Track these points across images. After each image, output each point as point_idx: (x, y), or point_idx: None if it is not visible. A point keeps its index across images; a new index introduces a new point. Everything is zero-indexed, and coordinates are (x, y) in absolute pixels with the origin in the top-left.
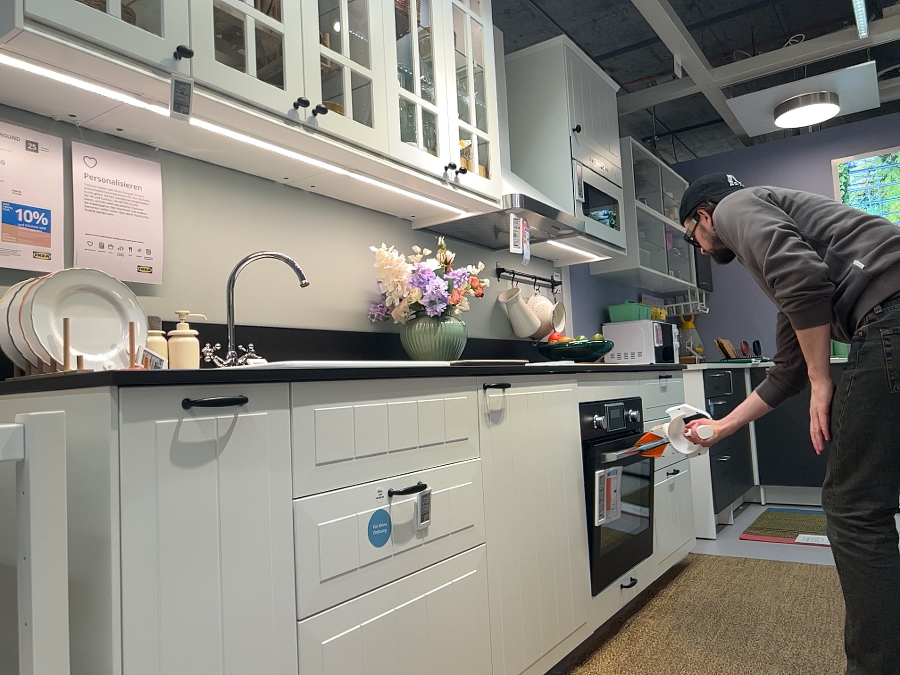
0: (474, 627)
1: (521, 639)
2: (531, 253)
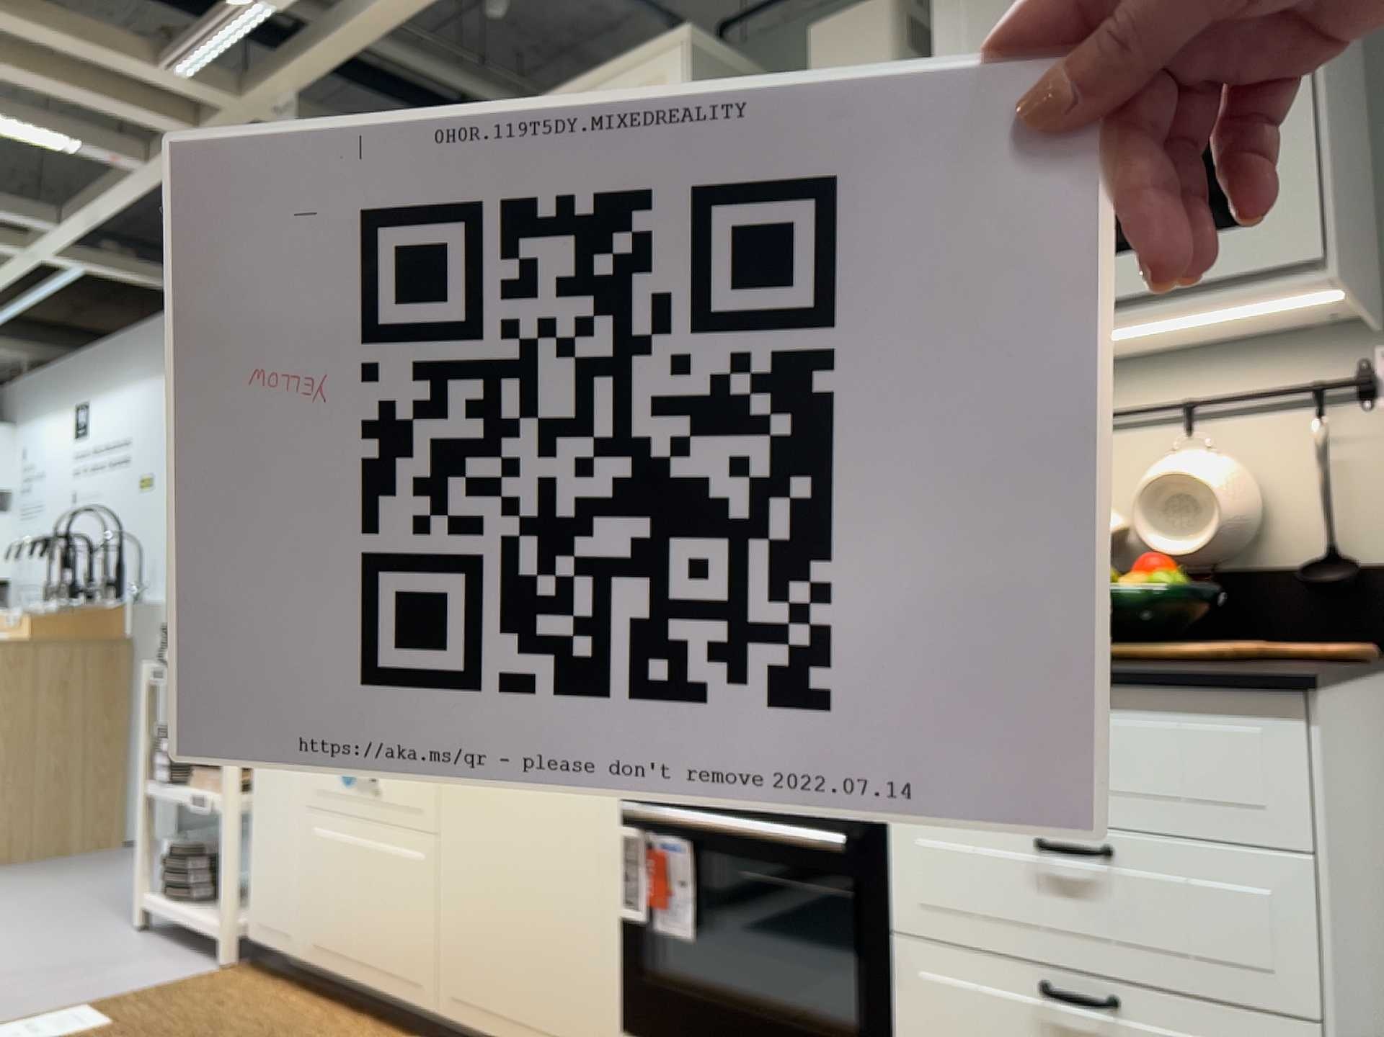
0: (417, 908)
1: (473, 971)
2: (1190, 342)
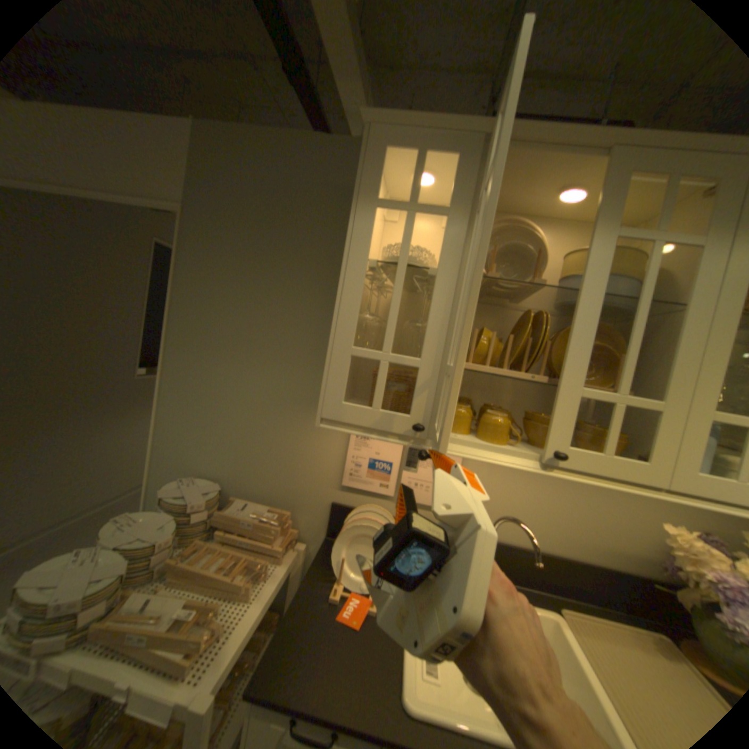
0: None
1: None
2: None
